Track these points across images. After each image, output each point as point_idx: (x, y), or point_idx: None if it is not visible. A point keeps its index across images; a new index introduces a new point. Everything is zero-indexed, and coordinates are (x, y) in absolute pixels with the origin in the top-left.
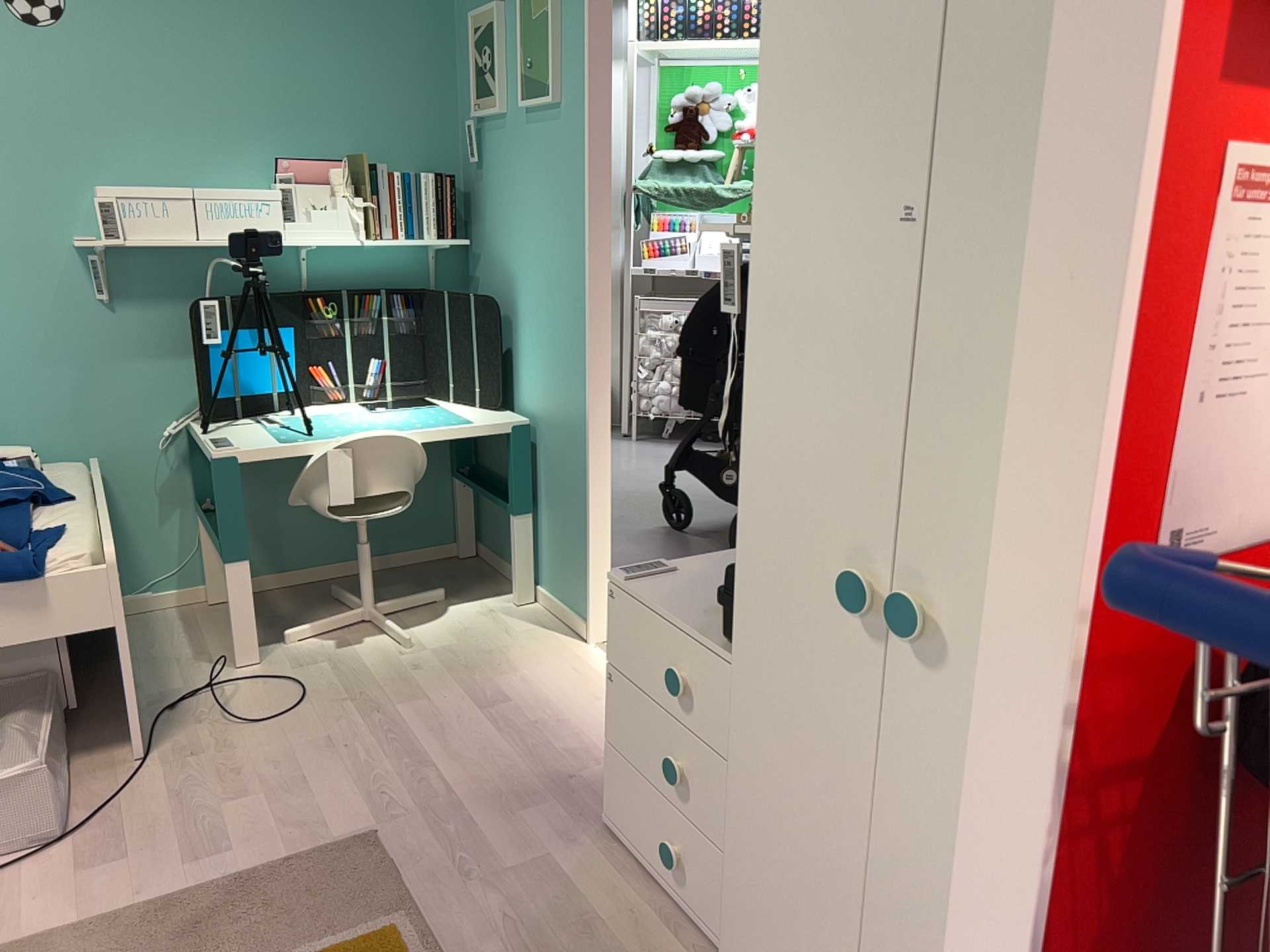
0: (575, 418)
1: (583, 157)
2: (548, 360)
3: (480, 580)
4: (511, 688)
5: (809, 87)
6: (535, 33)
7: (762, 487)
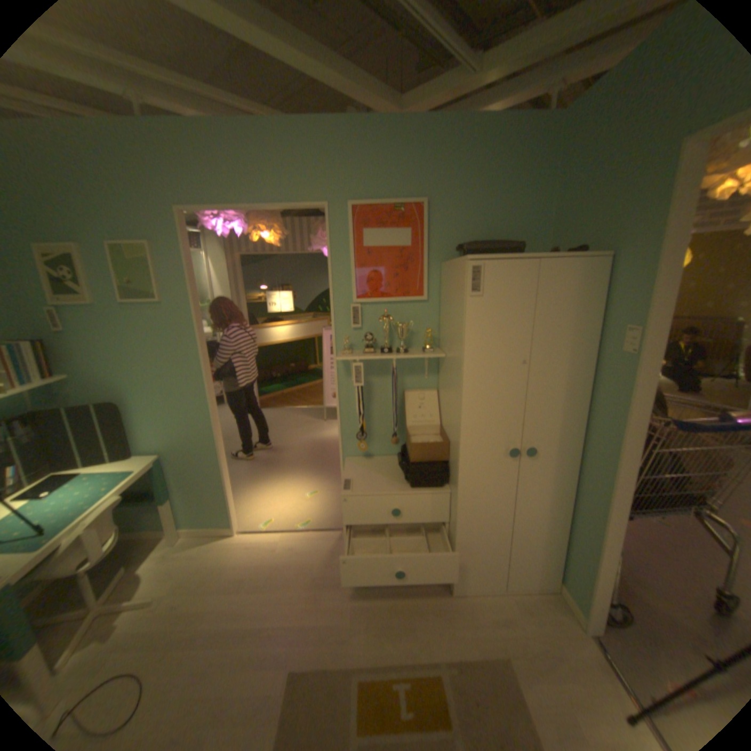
0: (202, 445)
1: (192, 328)
2: (168, 425)
3: (127, 550)
4: (235, 577)
5: (488, 334)
6: (132, 266)
7: (470, 440)
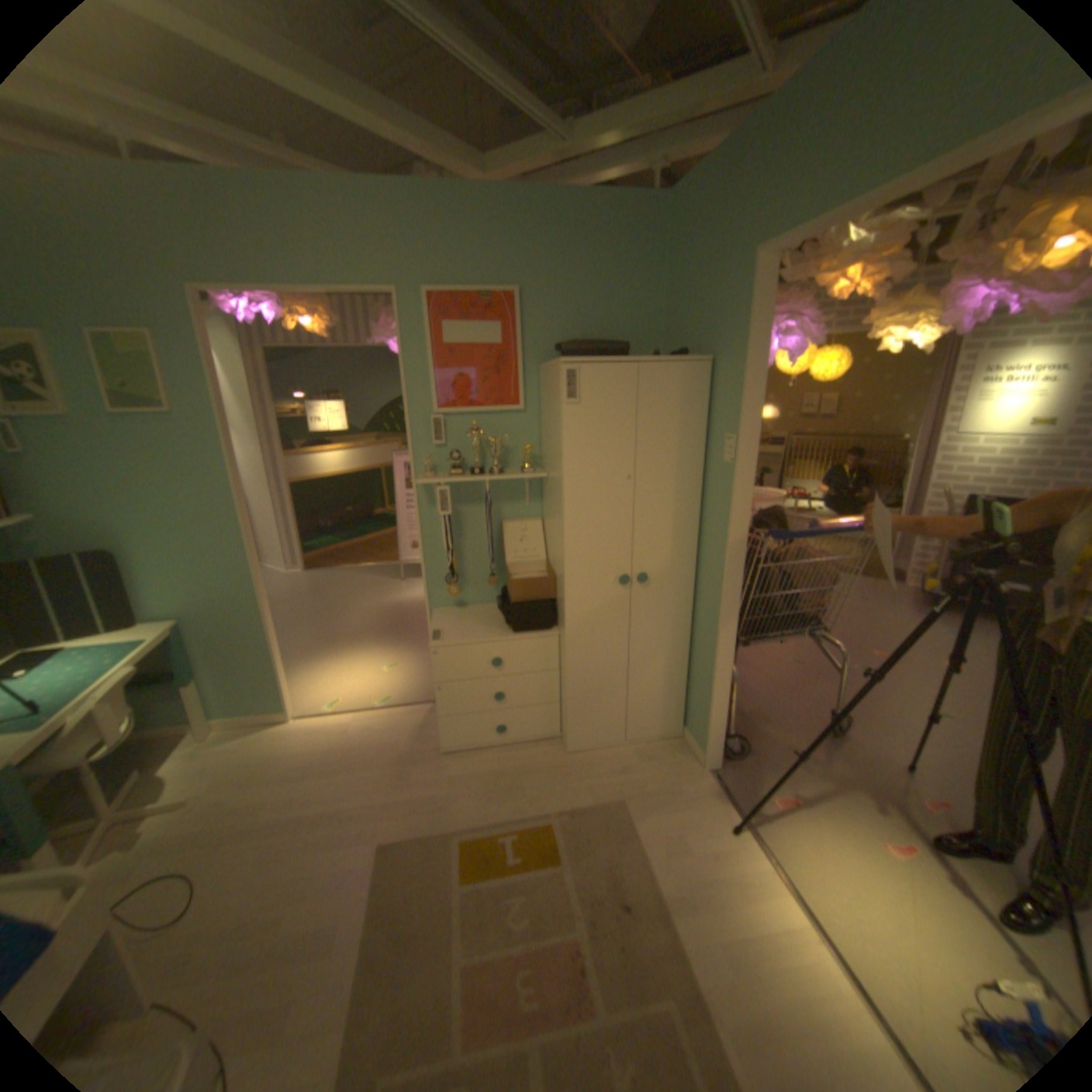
0: (239, 605)
1: (217, 449)
2: (189, 579)
3: (136, 753)
4: (297, 765)
5: (587, 447)
6: (127, 364)
7: (574, 568)
